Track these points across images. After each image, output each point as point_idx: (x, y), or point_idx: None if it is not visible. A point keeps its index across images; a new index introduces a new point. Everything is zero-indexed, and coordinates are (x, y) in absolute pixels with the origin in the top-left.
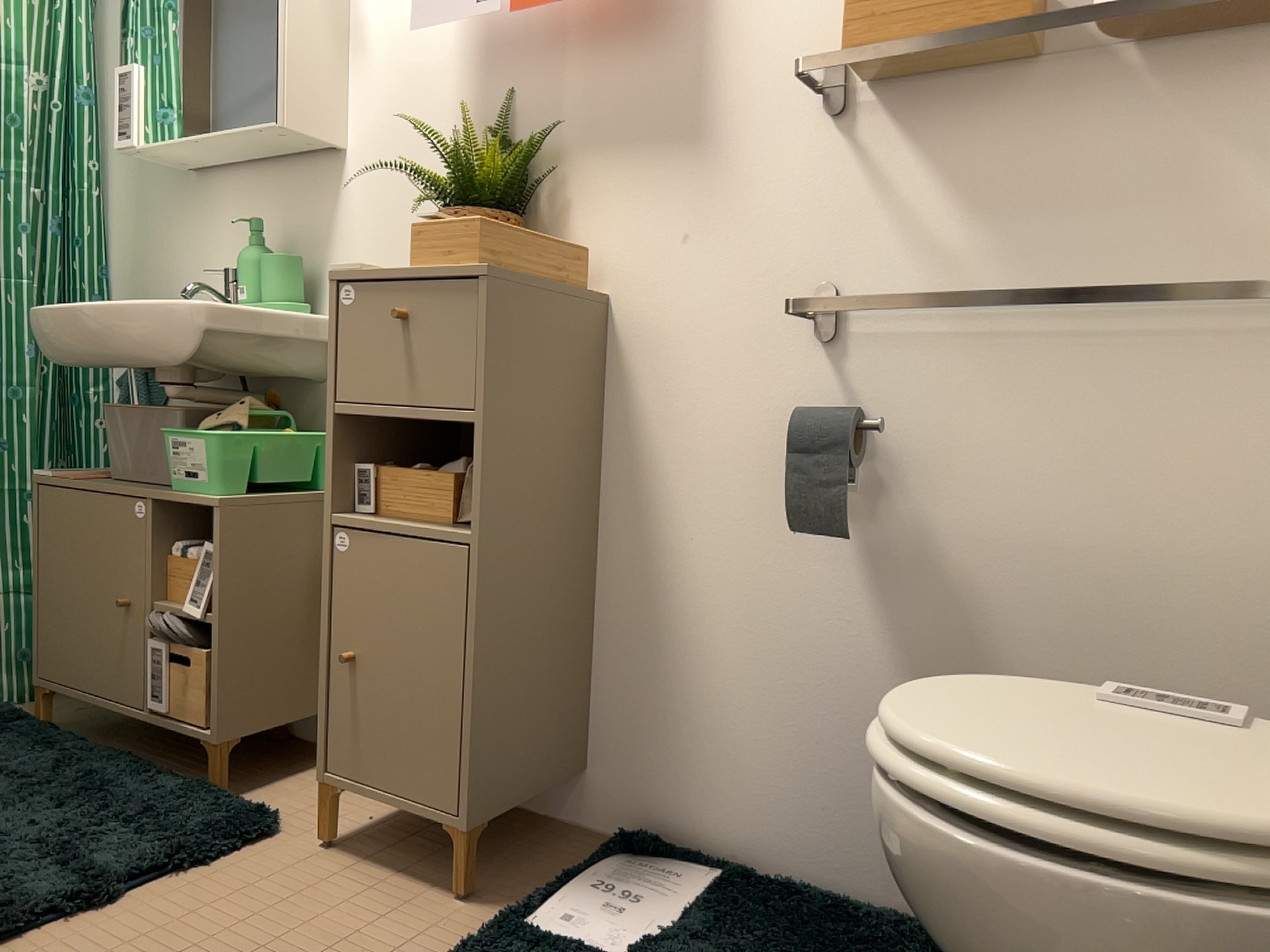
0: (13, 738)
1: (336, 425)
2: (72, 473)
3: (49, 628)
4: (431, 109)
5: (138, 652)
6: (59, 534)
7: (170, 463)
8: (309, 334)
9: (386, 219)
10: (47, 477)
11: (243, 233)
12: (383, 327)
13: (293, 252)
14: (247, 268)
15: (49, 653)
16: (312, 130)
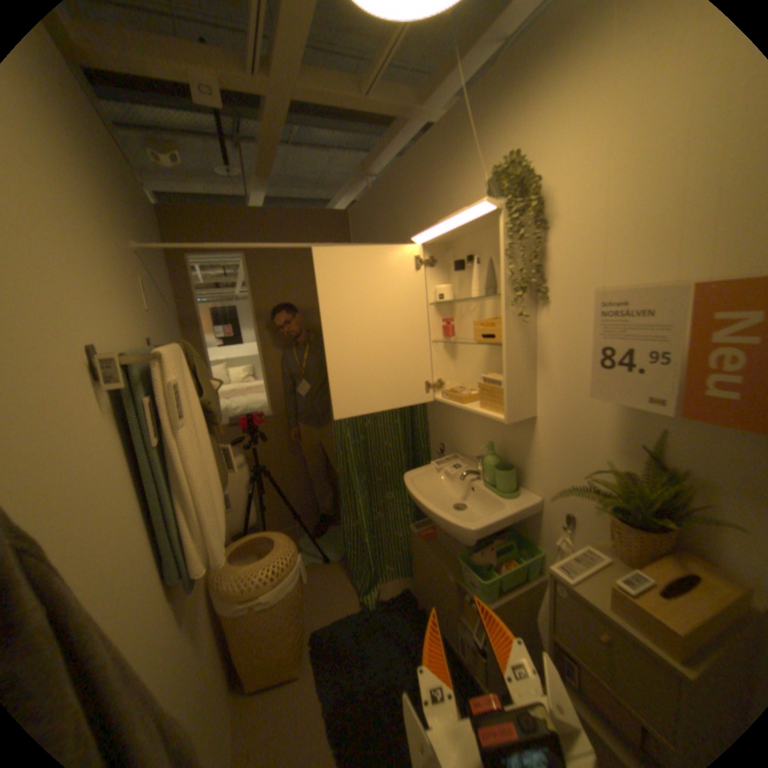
0: (412, 625)
1: (558, 646)
2: (423, 532)
3: (420, 585)
4: (596, 416)
5: (455, 630)
6: (421, 556)
7: (464, 571)
8: (524, 518)
9: (564, 462)
10: (415, 531)
11: (482, 430)
12: (593, 631)
13: (508, 451)
14: (489, 468)
15: (421, 593)
16: (520, 418)
